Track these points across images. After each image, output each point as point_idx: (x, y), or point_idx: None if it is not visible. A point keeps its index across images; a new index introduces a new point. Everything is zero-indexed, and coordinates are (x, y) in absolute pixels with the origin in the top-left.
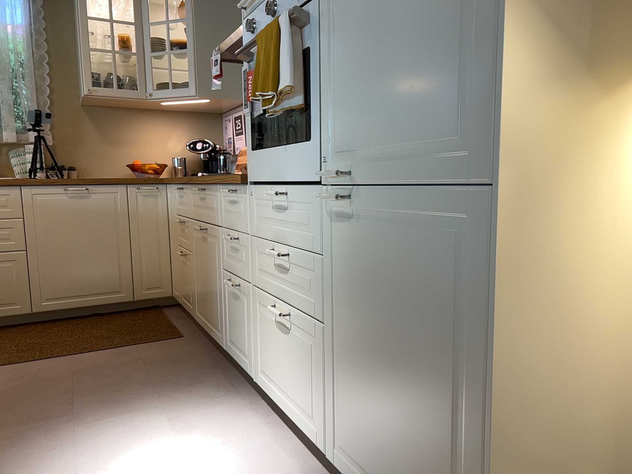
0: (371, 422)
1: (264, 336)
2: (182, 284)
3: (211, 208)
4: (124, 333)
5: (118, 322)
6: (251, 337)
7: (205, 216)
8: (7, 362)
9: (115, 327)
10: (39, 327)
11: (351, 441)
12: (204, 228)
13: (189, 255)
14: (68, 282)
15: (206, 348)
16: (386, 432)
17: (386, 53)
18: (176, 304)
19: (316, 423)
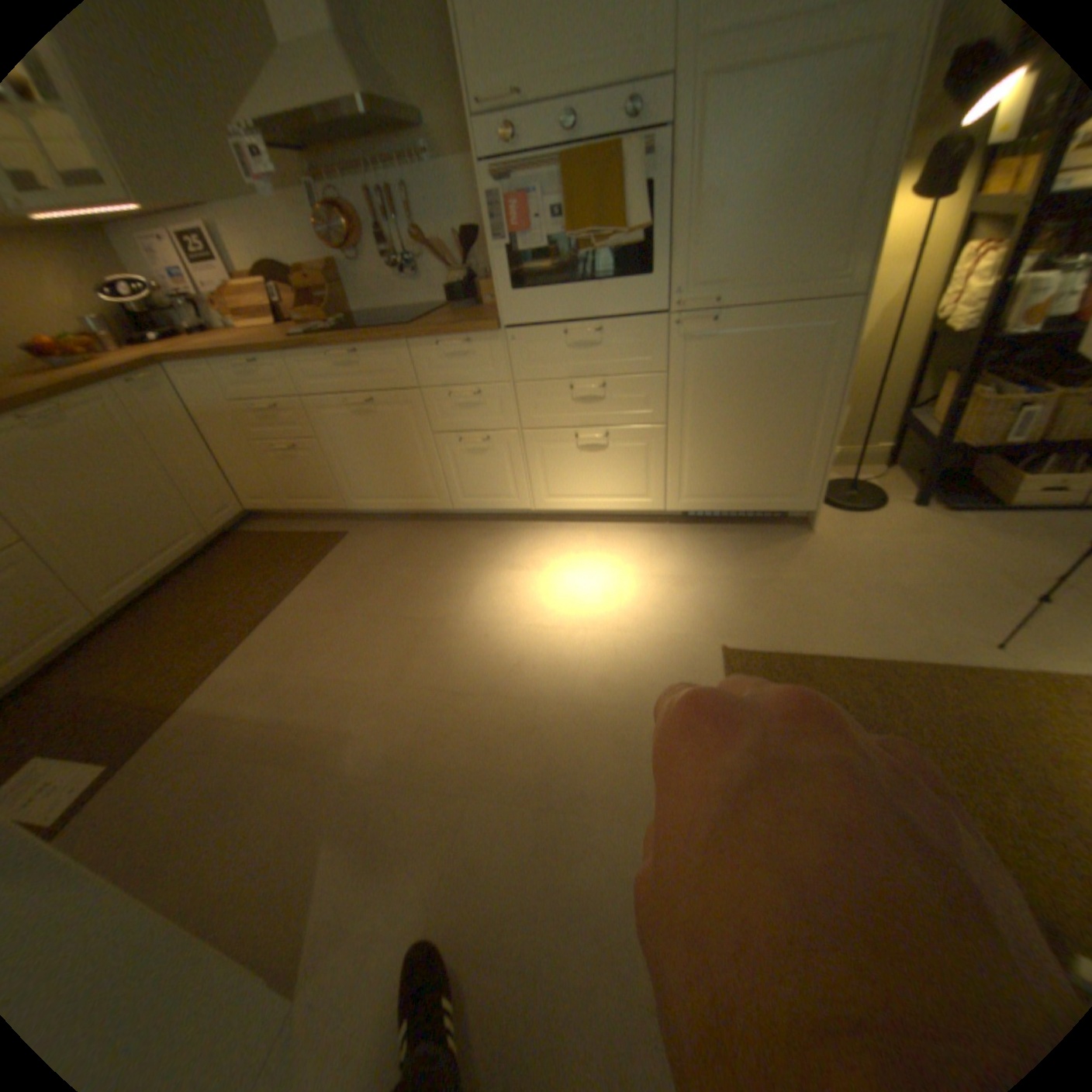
0: (723, 461)
1: (550, 465)
2: (287, 484)
3: (381, 371)
4: (271, 566)
5: (227, 565)
6: (518, 476)
7: (361, 384)
8: (211, 660)
9: (241, 569)
10: (122, 628)
11: (696, 484)
12: (369, 398)
13: (308, 443)
14: (117, 553)
15: (394, 525)
16: (739, 461)
17: (768, 197)
18: (243, 519)
19: (646, 494)
